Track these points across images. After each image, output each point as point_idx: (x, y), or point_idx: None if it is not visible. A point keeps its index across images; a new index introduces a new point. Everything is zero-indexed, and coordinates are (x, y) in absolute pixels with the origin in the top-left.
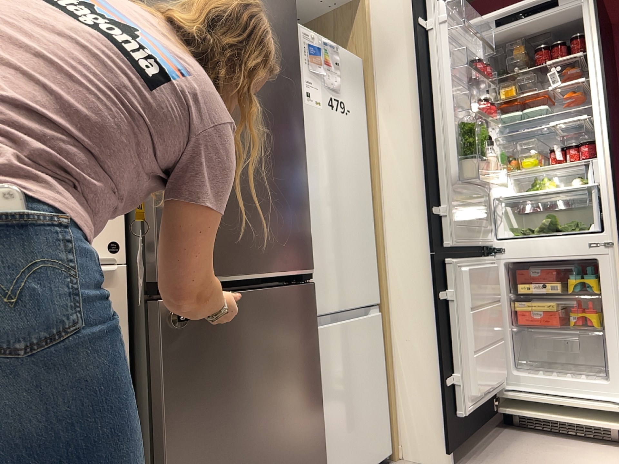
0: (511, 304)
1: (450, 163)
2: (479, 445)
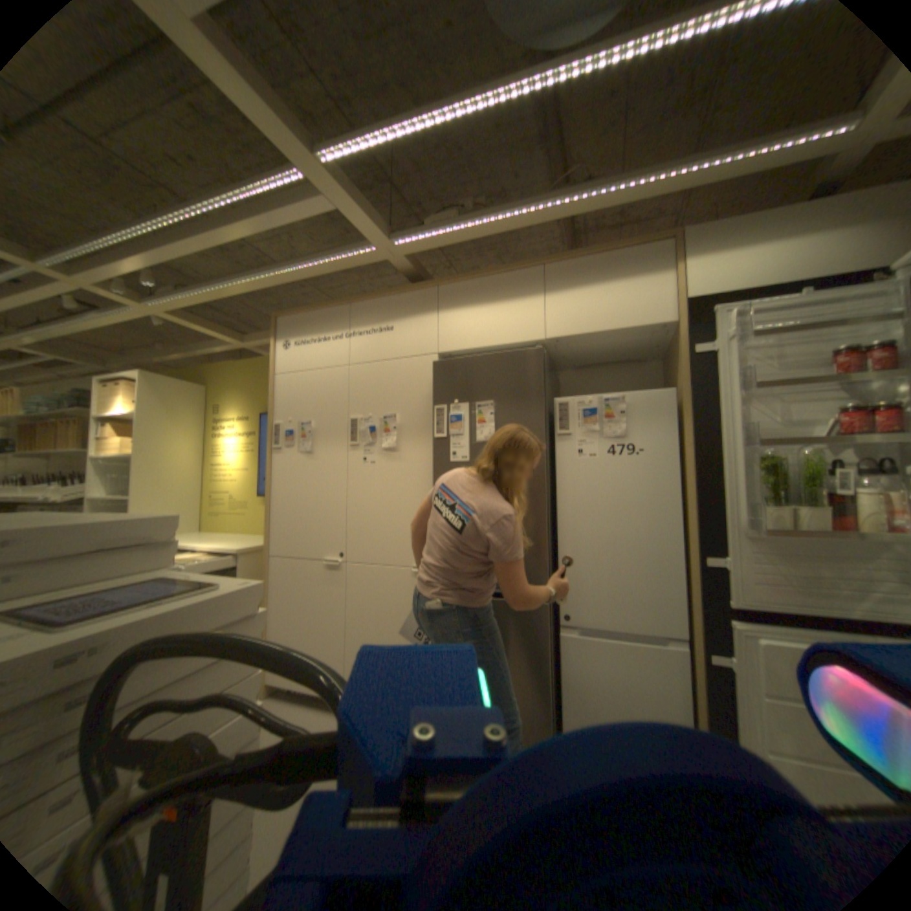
0: None
1: (741, 507)
2: None
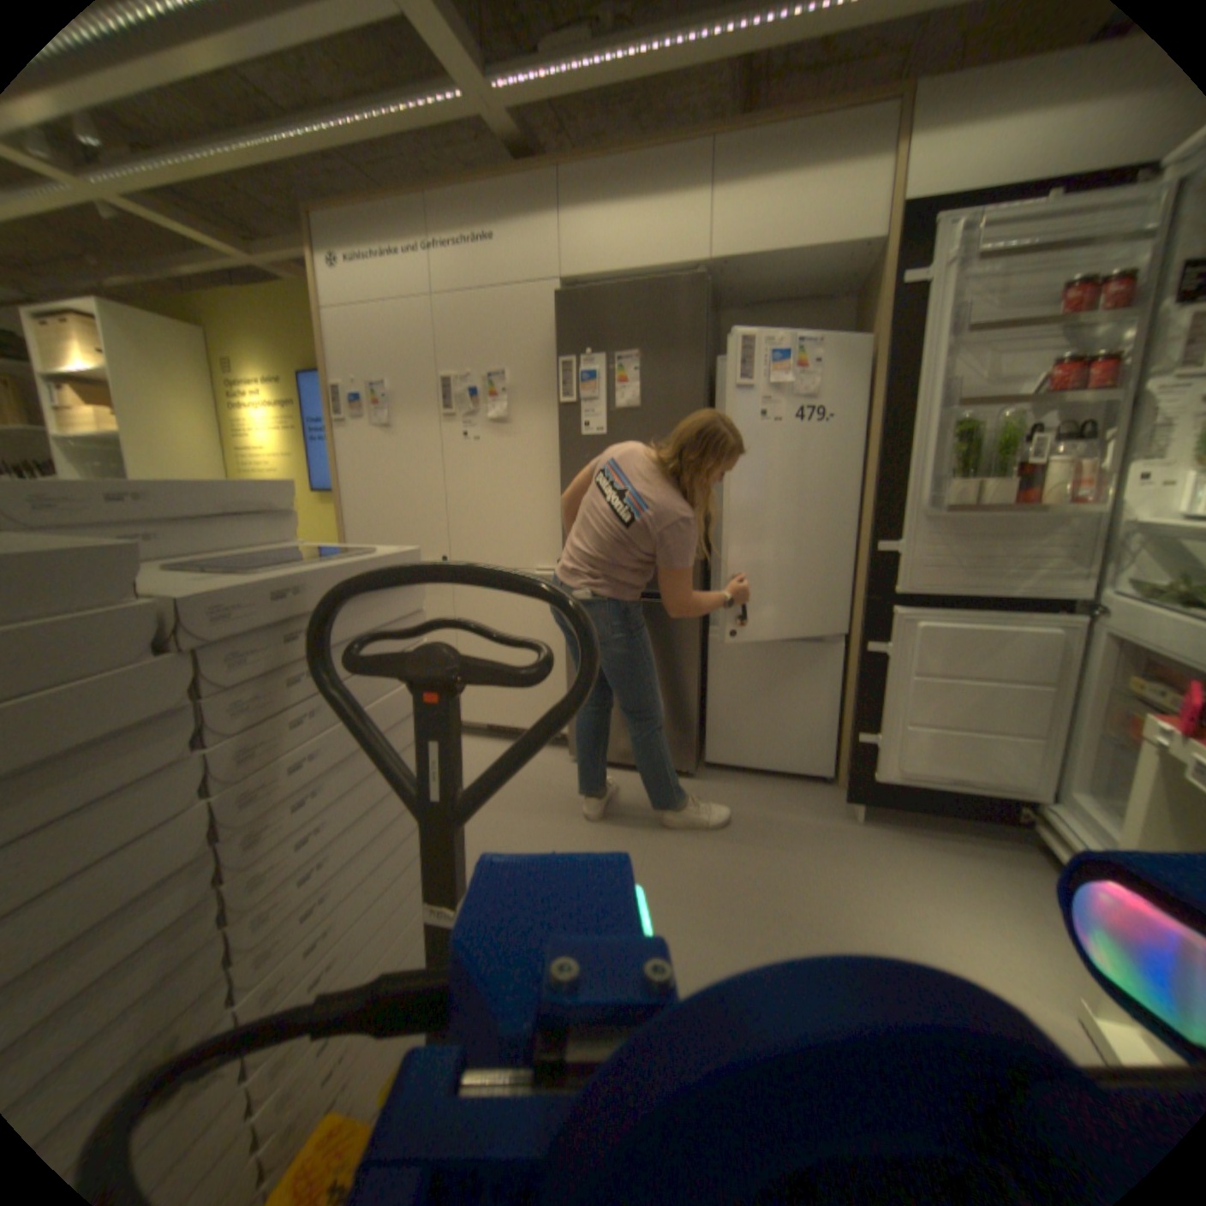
0: (1110, 701)
1: (924, 483)
2: (945, 836)
